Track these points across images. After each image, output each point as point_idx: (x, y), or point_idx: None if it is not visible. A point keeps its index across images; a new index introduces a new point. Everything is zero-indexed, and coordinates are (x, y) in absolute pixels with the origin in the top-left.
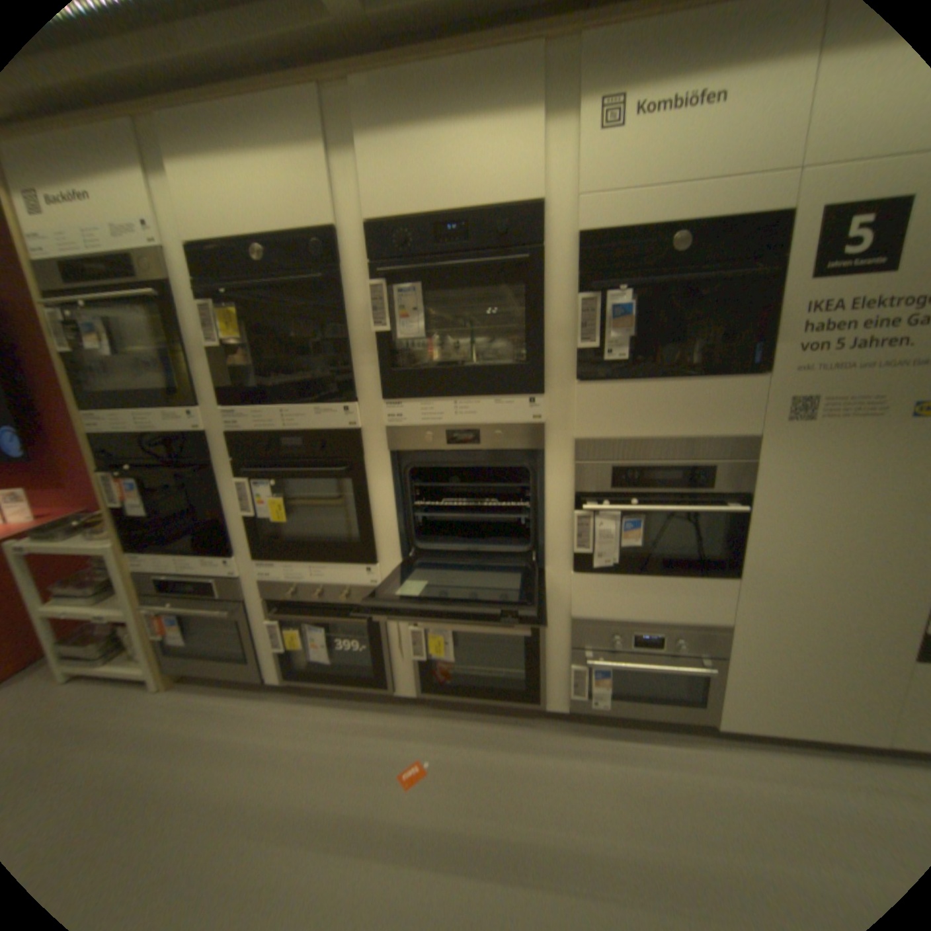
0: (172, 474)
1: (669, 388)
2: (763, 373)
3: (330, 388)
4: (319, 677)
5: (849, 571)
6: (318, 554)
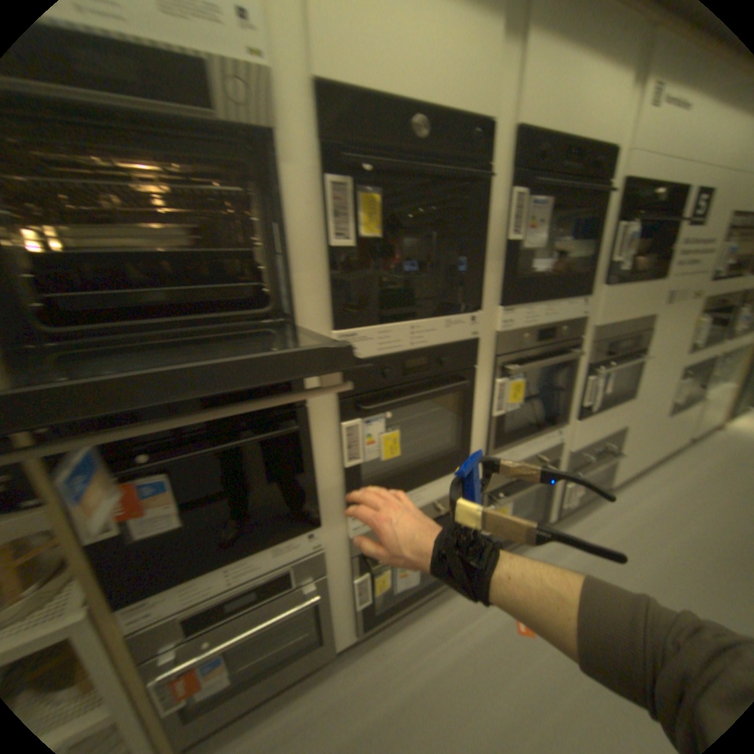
0: (244, 438)
1: (637, 289)
2: (660, 279)
3: (459, 296)
4: (400, 603)
5: (663, 382)
6: (423, 475)
